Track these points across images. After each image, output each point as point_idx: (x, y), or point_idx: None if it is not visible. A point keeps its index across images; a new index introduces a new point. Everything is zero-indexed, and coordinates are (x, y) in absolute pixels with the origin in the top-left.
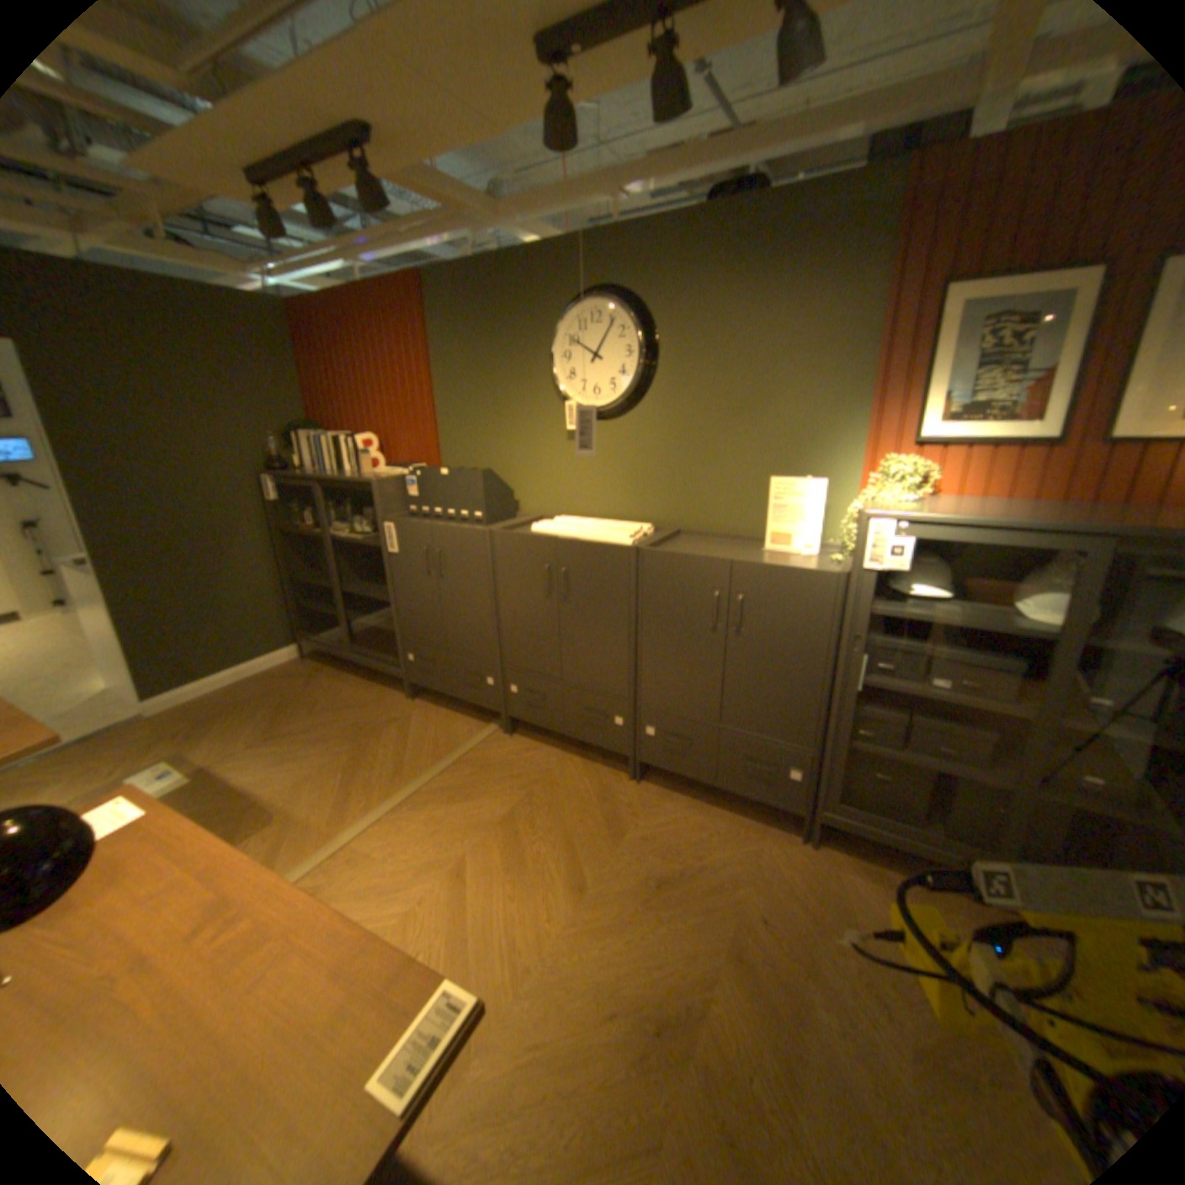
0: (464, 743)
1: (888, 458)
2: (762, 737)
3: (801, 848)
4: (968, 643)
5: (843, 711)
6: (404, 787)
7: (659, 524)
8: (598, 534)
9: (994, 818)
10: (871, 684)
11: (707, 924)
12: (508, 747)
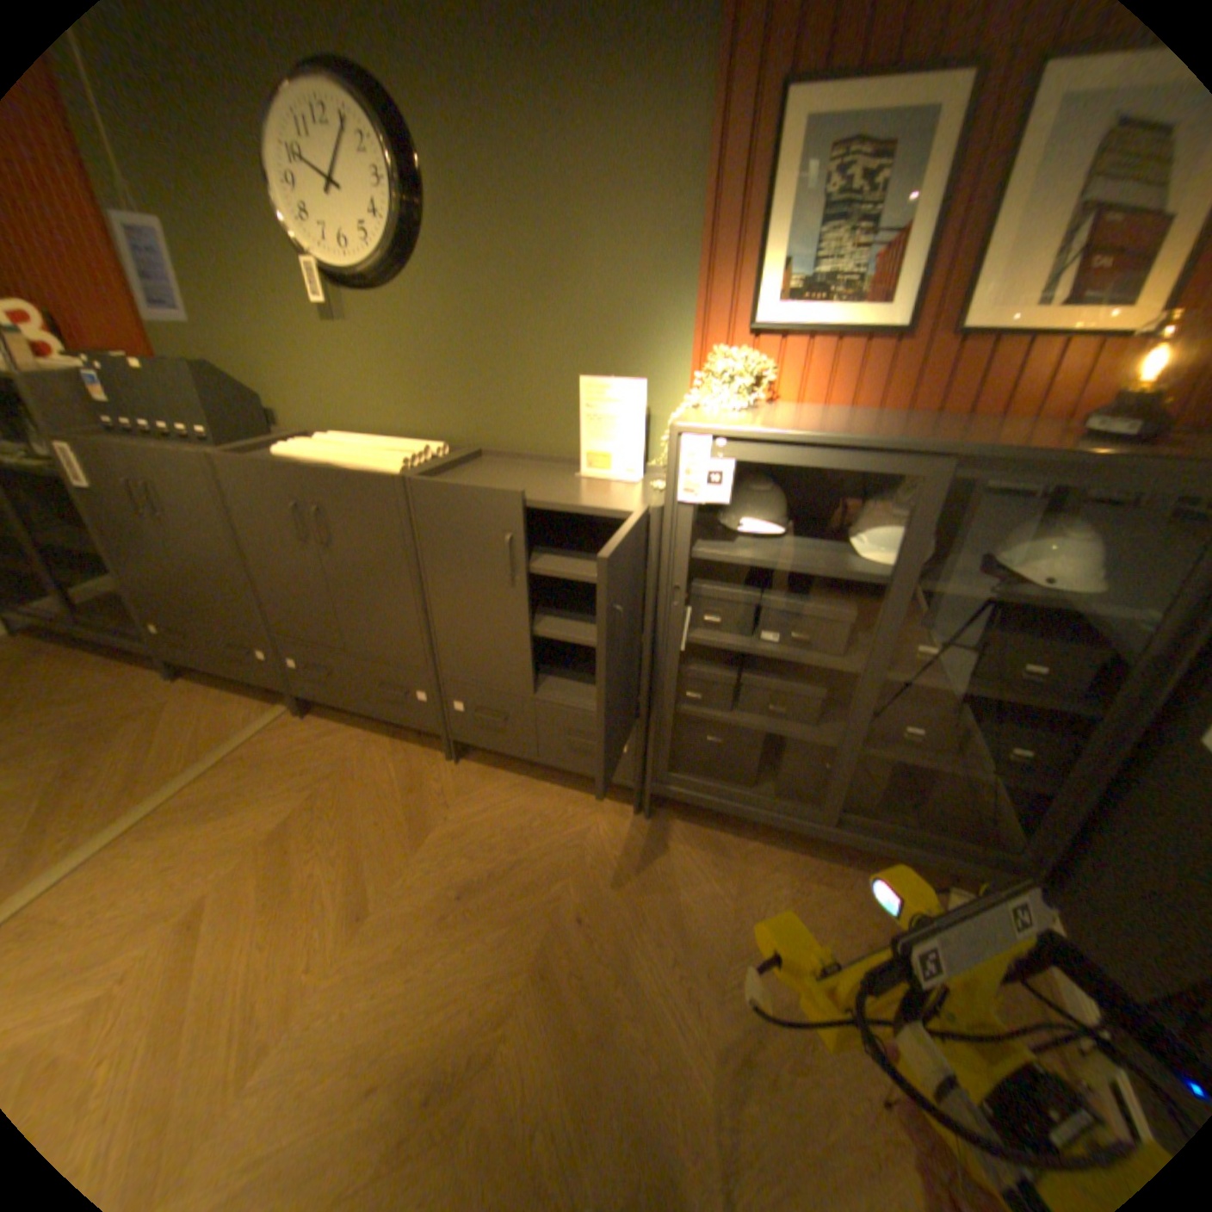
0: (237, 734)
1: (716, 350)
2: (582, 706)
3: (632, 818)
4: (800, 586)
5: (666, 673)
6: (136, 807)
7: (459, 442)
8: (364, 457)
9: (820, 772)
10: (695, 640)
11: (512, 934)
12: (298, 733)
